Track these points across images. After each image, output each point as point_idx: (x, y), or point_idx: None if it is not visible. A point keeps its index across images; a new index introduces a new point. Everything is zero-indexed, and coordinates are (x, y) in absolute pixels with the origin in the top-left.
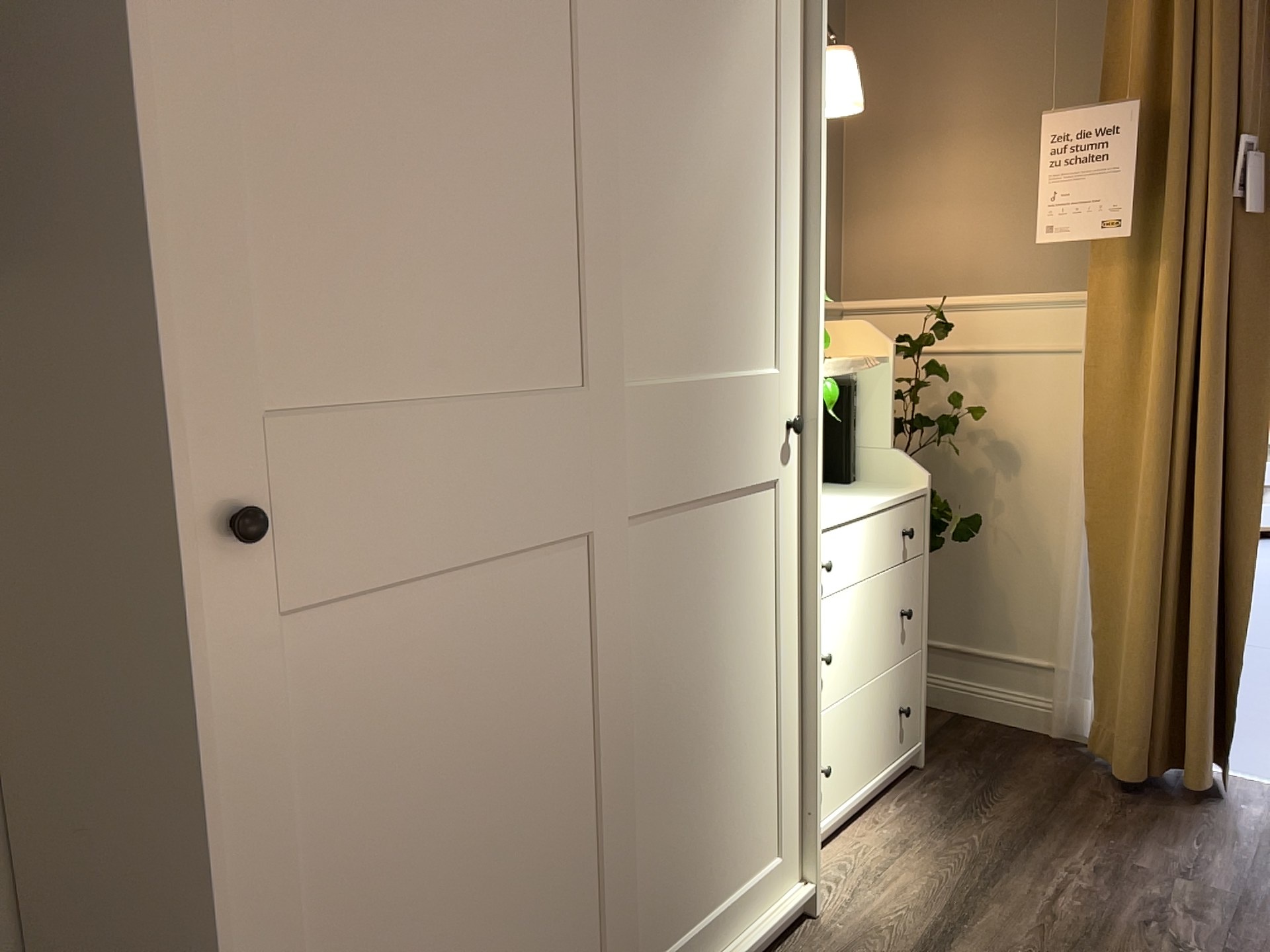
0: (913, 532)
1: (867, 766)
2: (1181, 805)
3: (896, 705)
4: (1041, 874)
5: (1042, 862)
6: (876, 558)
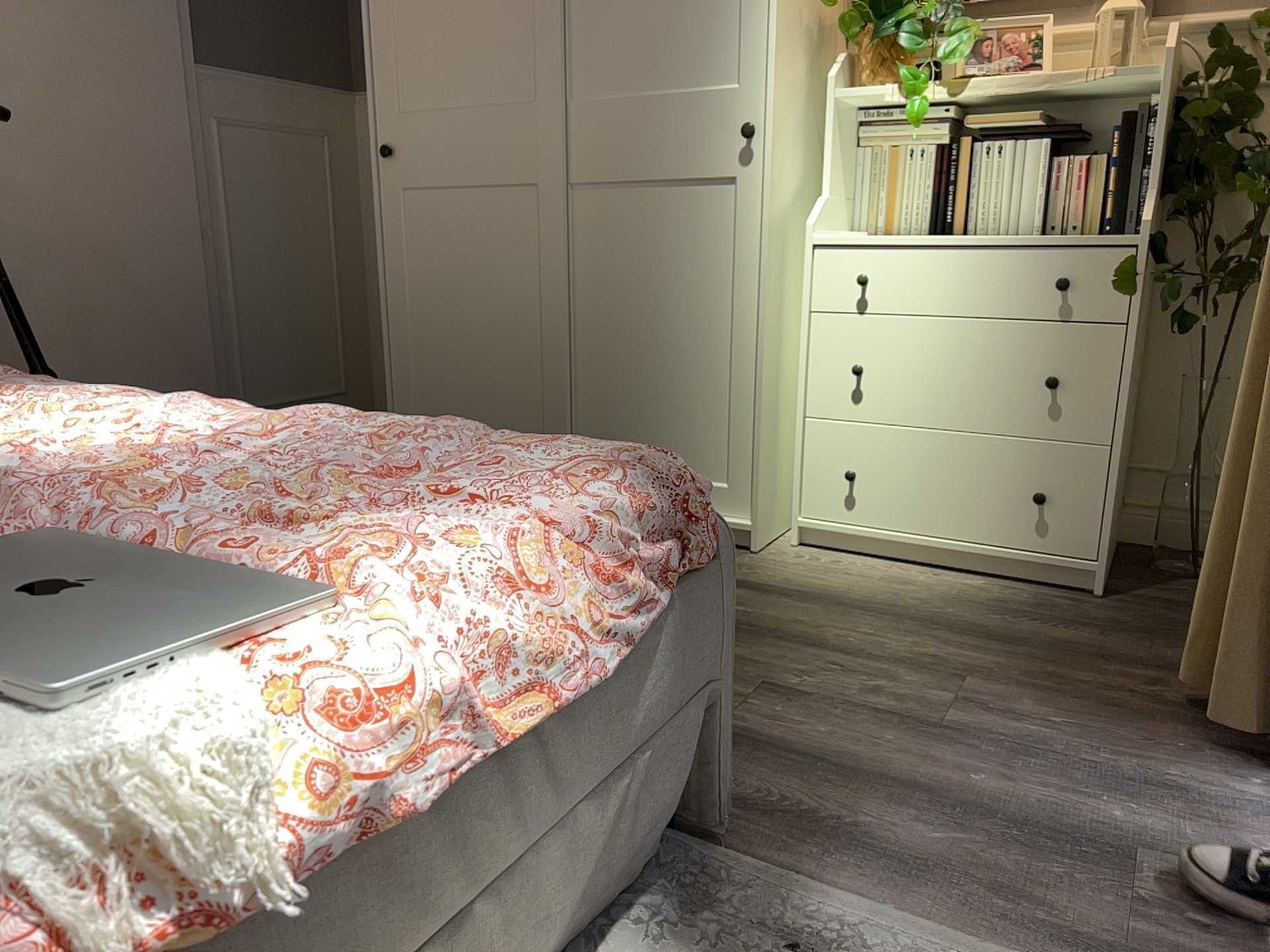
0: (1061, 283)
1: (948, 519)
2: (1204, 744)
3: (1026, 486)
4: (899, 634)
5: (926, 637)
6: (980, 299)
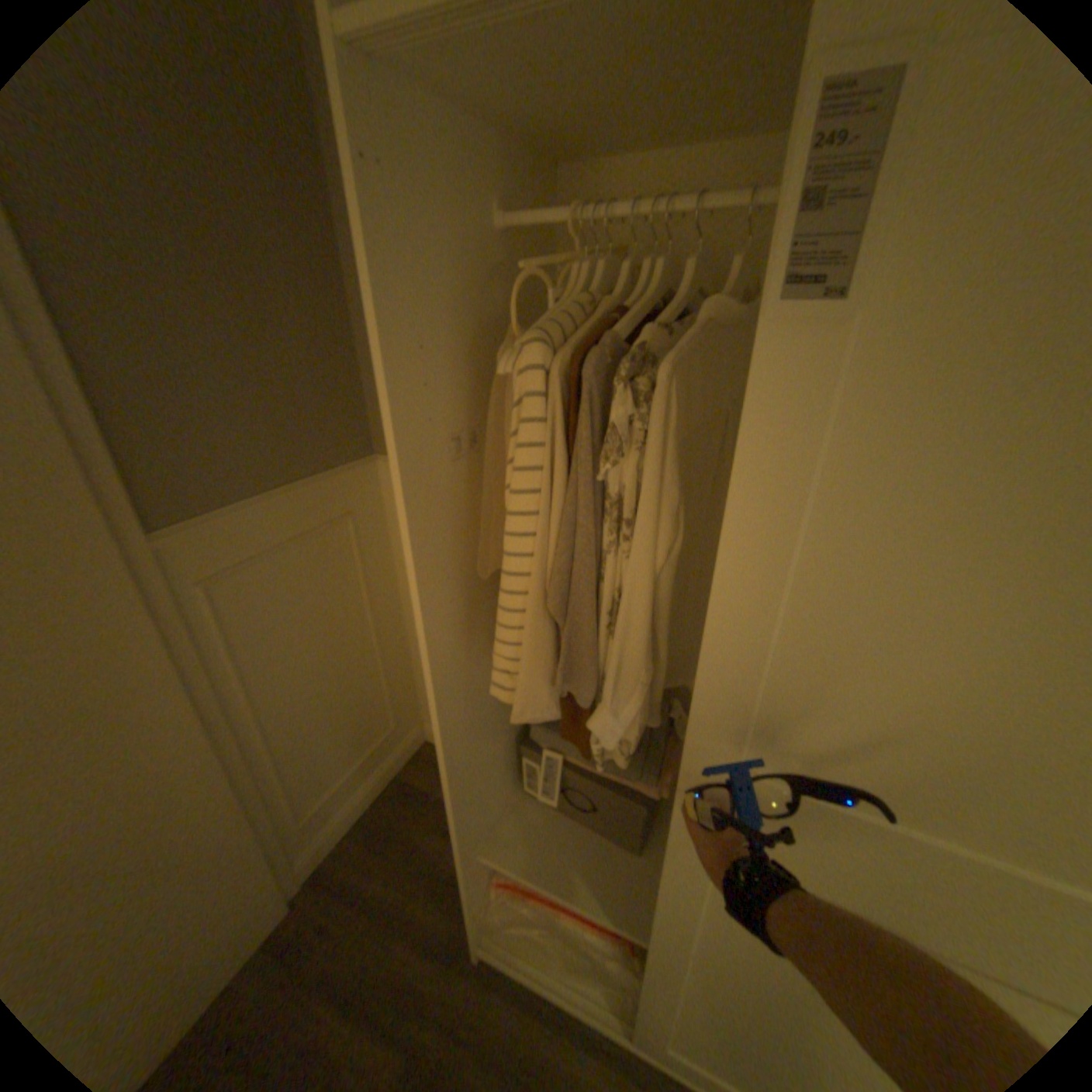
0: None
1: None
2: None
3: None
4: None
5: None
6: None
